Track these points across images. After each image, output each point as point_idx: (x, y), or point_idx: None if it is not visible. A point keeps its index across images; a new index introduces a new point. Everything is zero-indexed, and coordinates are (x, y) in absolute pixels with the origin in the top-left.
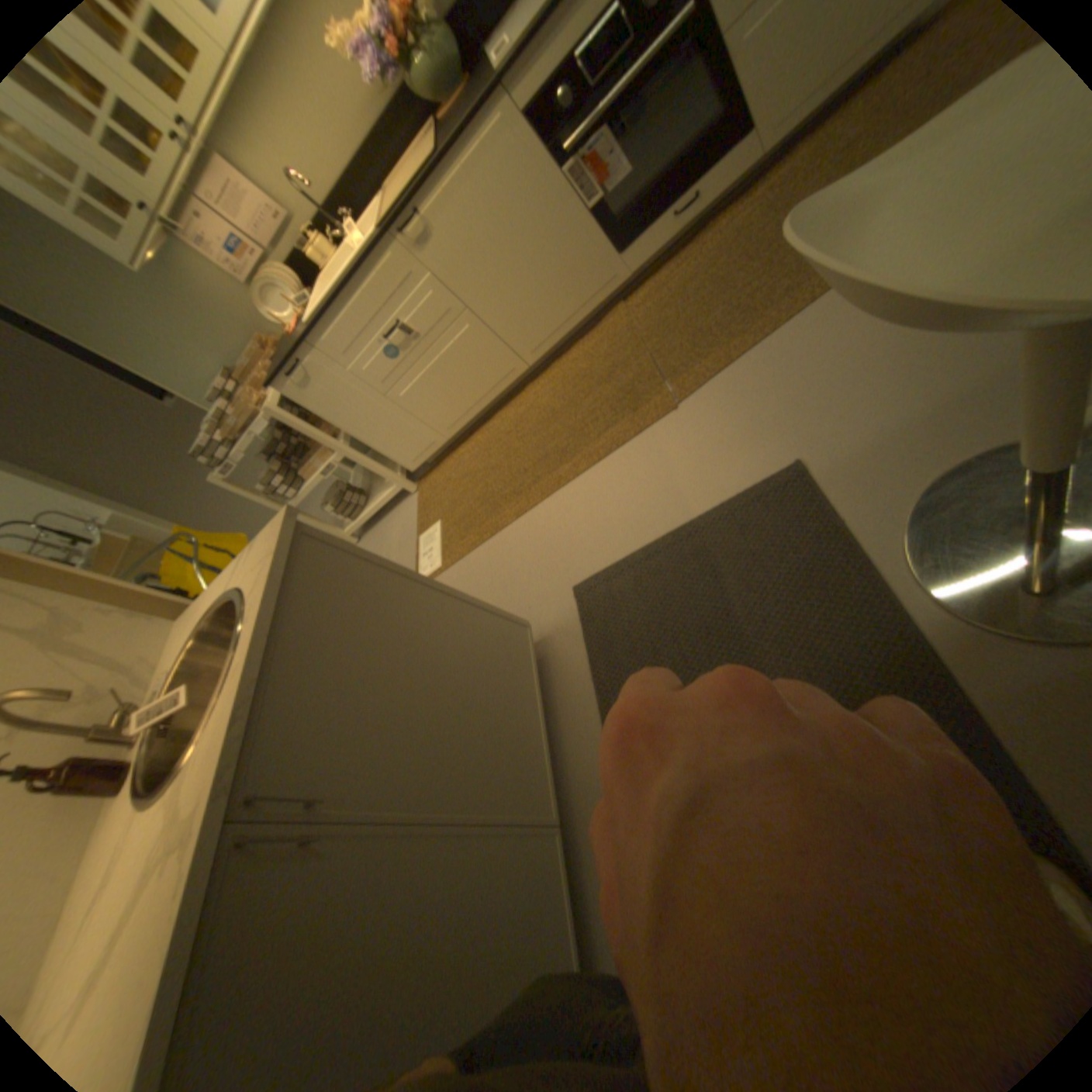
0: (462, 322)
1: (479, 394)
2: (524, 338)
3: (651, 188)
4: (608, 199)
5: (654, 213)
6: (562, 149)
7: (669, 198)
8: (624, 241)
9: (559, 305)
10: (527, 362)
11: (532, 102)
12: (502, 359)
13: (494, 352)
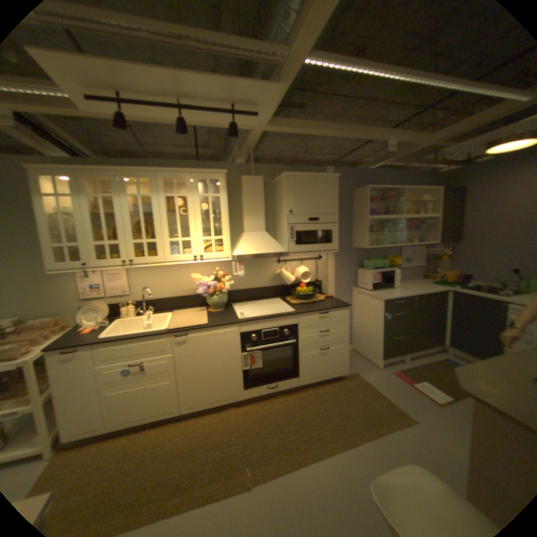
0: (166, 379)
1: (144, 416)
2: (186, 401)
3: (263, 376)
4: (247, 370)
5: (260, 384)
6: (243, 349)
7: (267, 382)
8: (246, 387)
9: (209, 396)
10: (179, 413)
11: (242, 332)
12: (169, 405)
13: (168, 400)
